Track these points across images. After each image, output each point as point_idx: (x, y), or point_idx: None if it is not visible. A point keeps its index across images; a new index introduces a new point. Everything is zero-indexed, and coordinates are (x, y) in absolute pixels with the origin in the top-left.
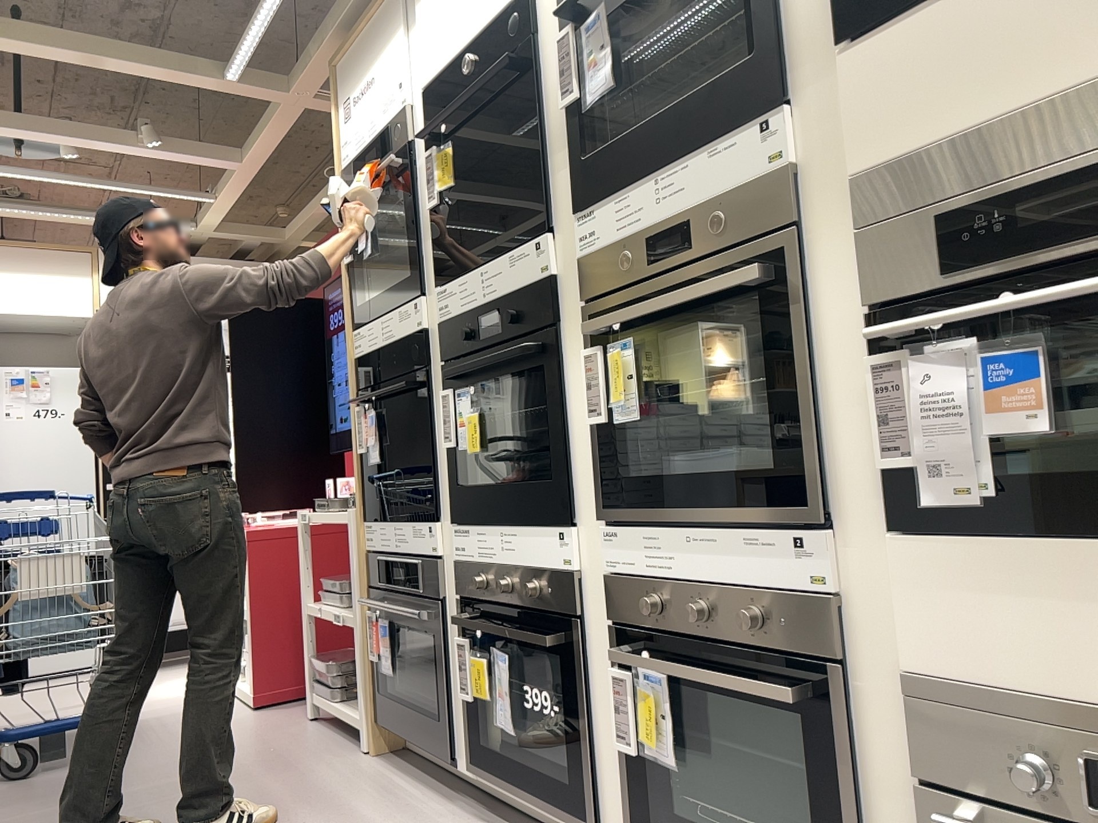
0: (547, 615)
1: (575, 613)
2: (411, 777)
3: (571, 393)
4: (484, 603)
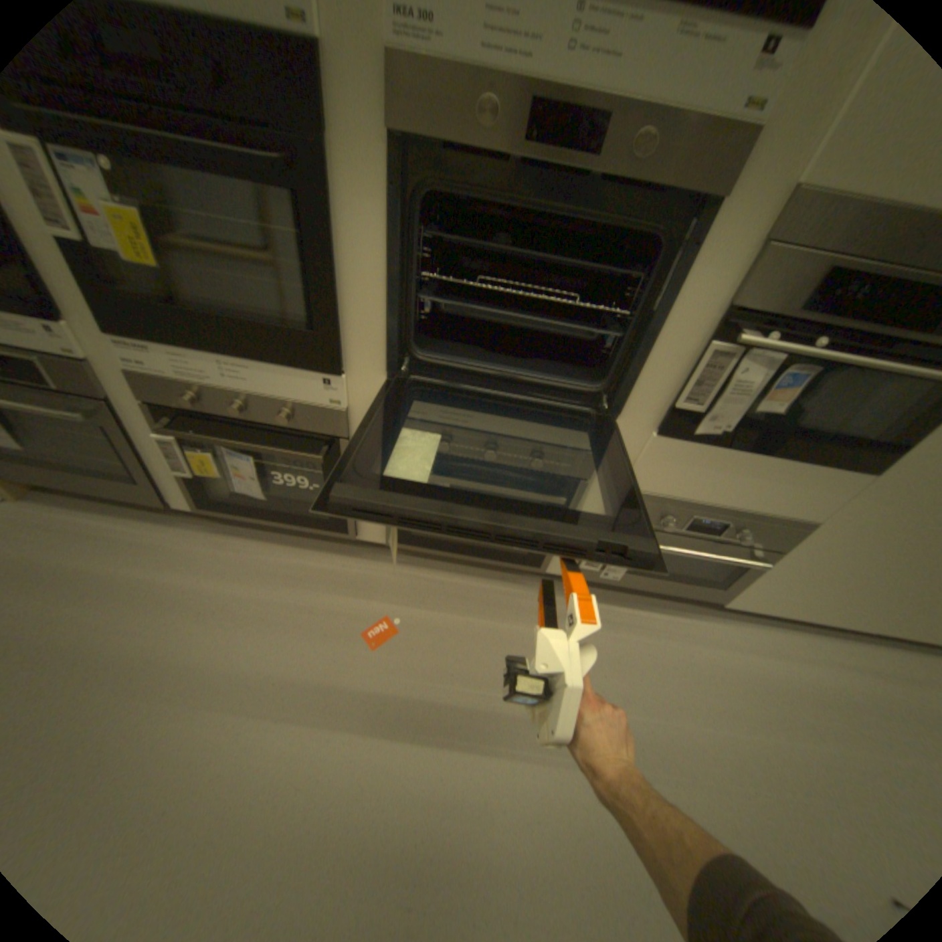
0: (301, 431)
1: (343, 435)
2: (99, 513)
3: (343, 243)
4: (192, 411)
